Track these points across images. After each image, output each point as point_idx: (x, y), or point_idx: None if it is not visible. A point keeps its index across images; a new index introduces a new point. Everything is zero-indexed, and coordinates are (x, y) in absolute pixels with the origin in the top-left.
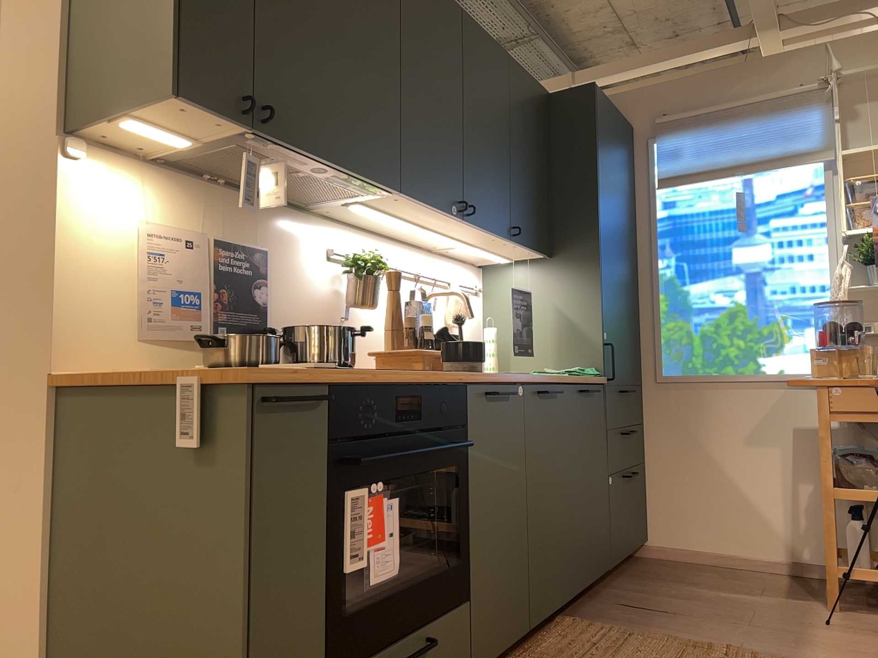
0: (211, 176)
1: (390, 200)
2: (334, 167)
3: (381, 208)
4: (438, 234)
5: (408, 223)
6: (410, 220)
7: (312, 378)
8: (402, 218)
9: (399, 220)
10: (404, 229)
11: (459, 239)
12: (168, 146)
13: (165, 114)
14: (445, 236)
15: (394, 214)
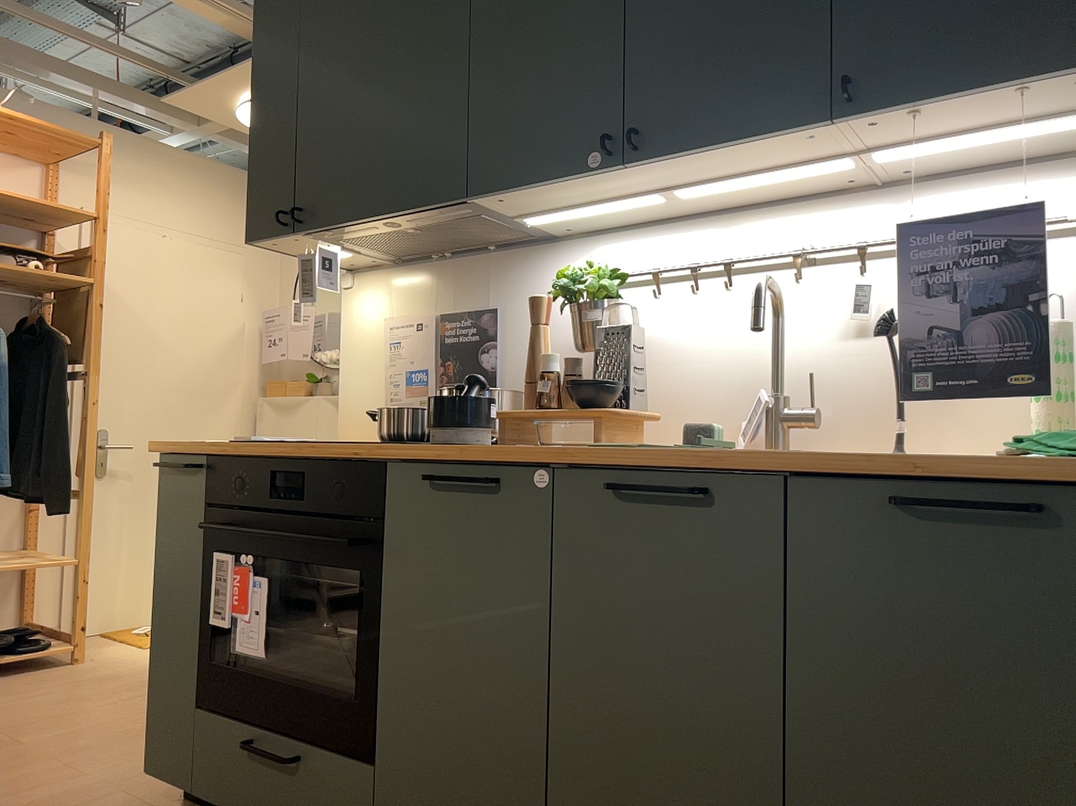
0: (433, 254)
1: (510, 201)
2: (383, 218)
3: (555, 206)
4: (720, 184)
5: (629, 200)
6: (622, 197)
7: (189, 449)
8: (602, 200)
9: (613, 204)
10: (690, 200)
11: (782, 168)
12: (359, 256)
13: (288, 249)
14: (739, 180)
15: (583, 204)
